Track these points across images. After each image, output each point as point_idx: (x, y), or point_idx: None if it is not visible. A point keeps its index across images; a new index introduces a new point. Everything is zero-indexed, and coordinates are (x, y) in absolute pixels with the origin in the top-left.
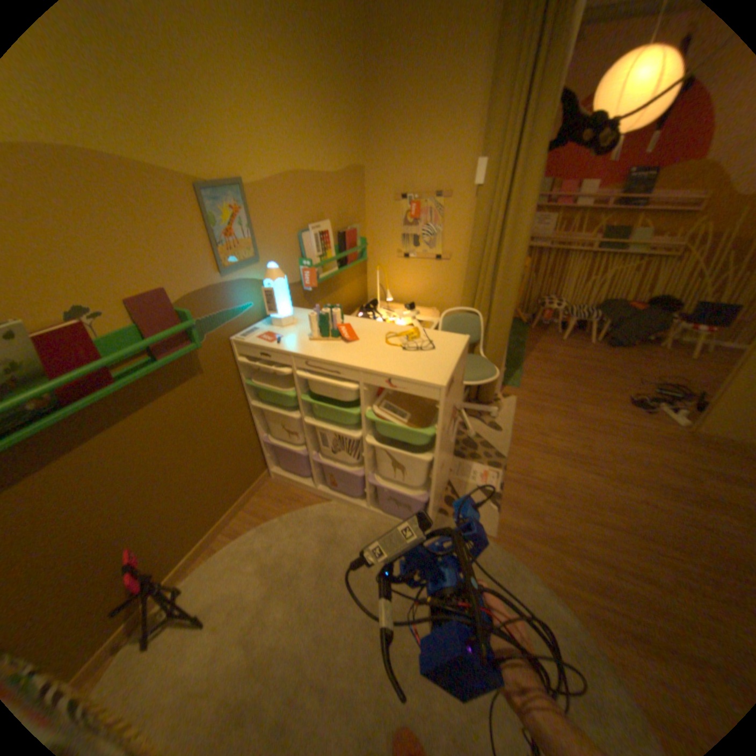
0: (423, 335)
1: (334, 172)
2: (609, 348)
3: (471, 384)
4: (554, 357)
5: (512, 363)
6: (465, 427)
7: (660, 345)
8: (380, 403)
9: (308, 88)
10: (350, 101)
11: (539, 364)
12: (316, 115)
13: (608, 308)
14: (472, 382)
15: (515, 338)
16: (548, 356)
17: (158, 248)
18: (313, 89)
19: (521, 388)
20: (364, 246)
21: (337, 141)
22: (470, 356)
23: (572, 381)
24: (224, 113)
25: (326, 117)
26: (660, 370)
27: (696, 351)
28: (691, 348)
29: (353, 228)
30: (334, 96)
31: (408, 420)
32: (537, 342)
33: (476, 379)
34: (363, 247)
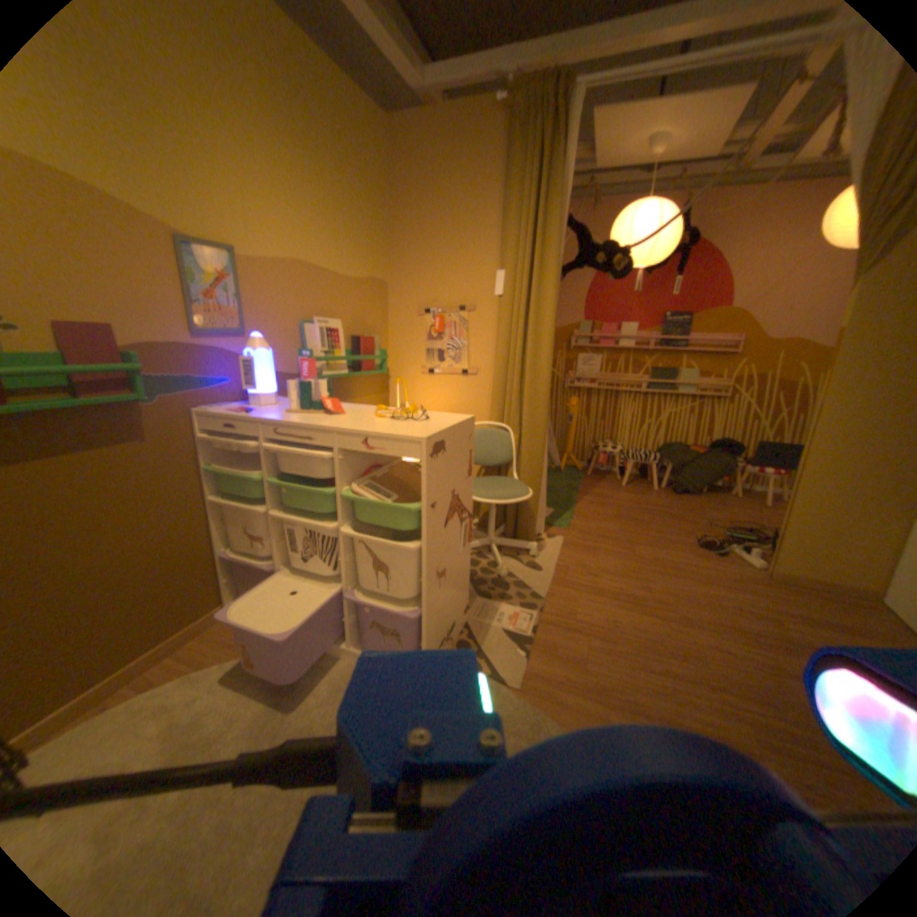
0: (422, 414)
1: (350, 277)
2: (674, 495)
3: (497, 503)
4: (610, 502)
5: (561, 505)
6: (493, 561)
7: (731, 494)
8: (362, 483)
9: (323, 194)
10: (373, 220)
11: (592, 507)
12: (331, 220)
13: (667, 451)
14: (498, 501)
15: (568, 483)
16: (604, 500)
17: (115, 284)
18: (330, 198)
19: (569, 529)
20: (383, 357)
21: (355, 250)
22: (501, 477)
23: (630, 524)
24: (223, 187)
25: (343, 225)
26: (731, 517)
27: (770, 500)
28: (765, 497)
29: (371, 336)
30: (354, 210)
31: (394, 503)
32: (592, 488)
33: (503, 498)
34: (382, 357)
